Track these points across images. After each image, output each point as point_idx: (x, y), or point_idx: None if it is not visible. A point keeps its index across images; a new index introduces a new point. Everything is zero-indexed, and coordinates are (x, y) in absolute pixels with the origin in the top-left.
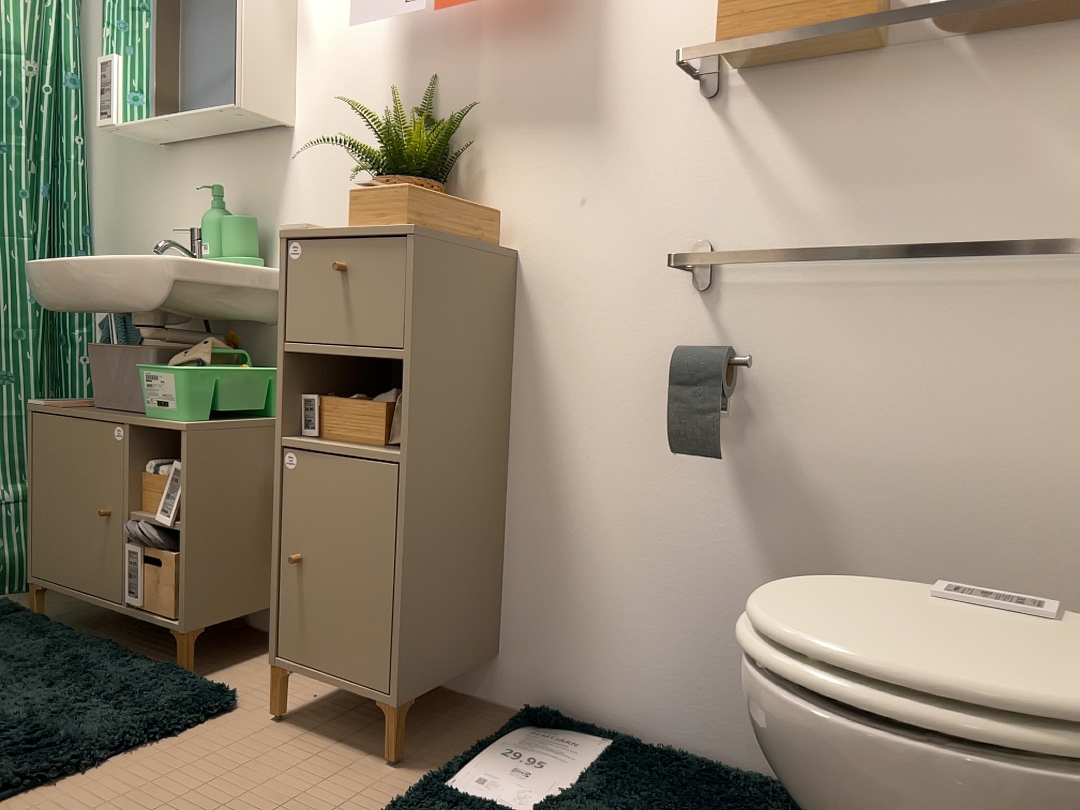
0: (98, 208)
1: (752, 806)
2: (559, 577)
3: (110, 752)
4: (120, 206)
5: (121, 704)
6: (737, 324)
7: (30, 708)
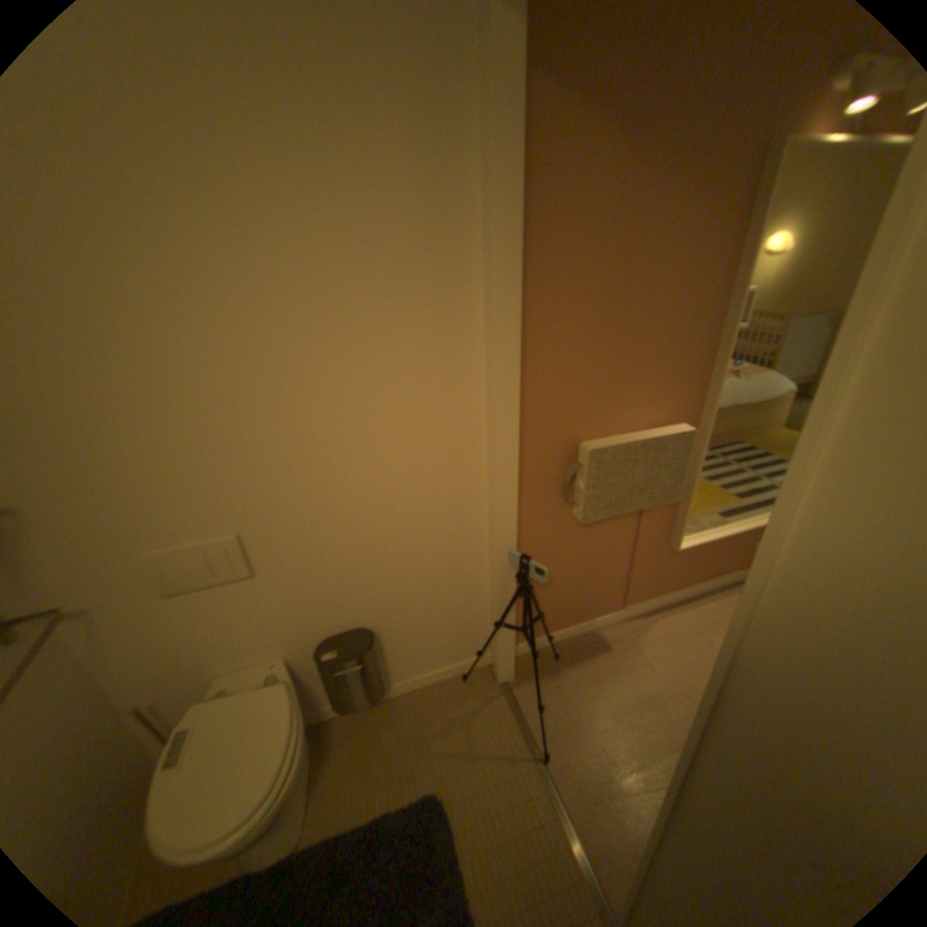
0: None
1: None
2: None
3: None
4: None
5: None
6: None
7: None
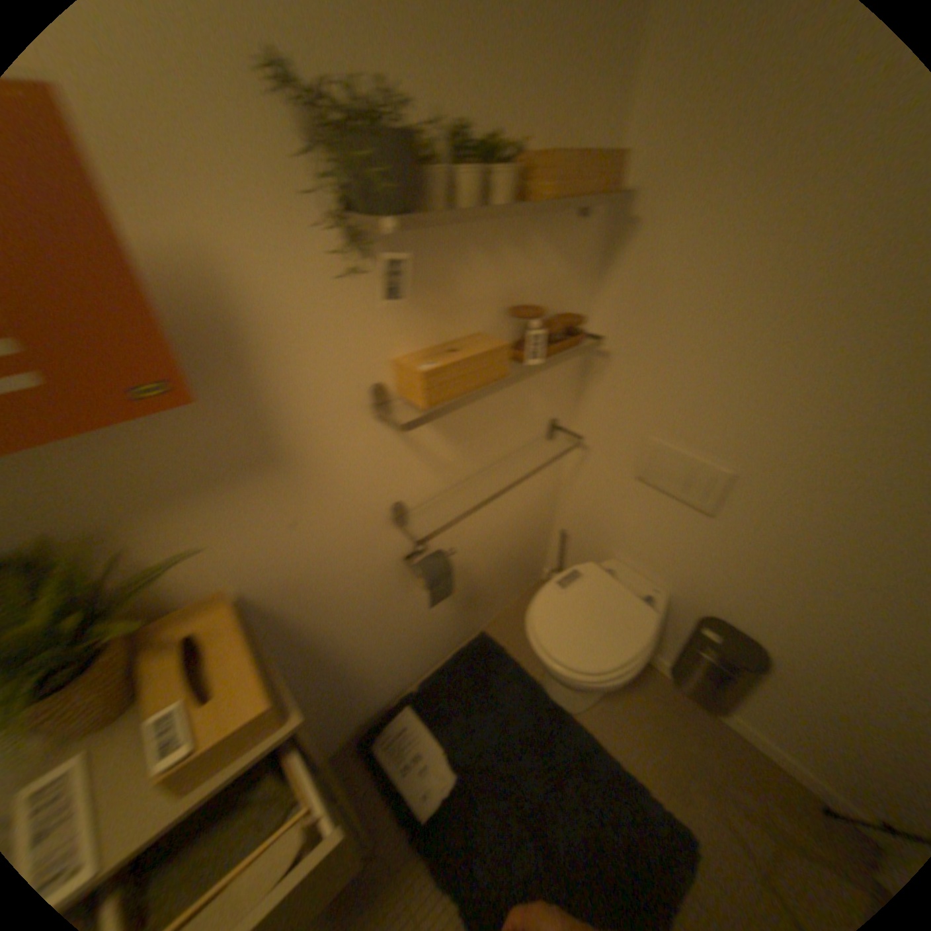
0: None
1: (477, 671)
2: (348, 691)
3: None
4: None
5: None
6: (422, 528)
7: None
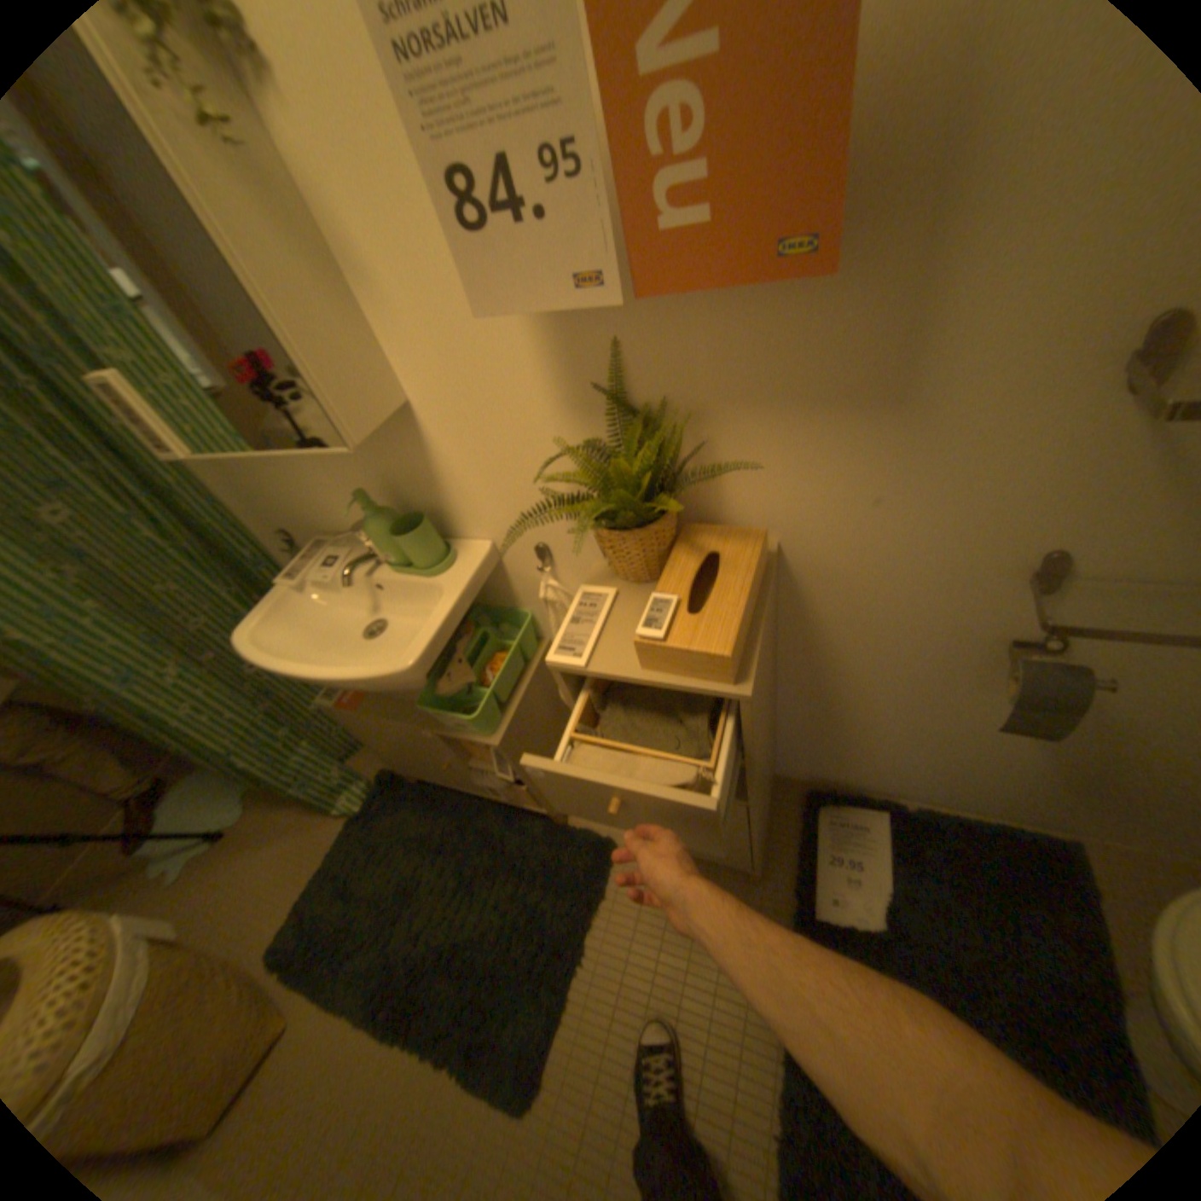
0: (200, 474)
1: (1022, 872)
2: (832, 735)
3: (587, 946)
4: (226, 473)
5: (555, 889)
6: (1080, 616)
7: (504, 916)
